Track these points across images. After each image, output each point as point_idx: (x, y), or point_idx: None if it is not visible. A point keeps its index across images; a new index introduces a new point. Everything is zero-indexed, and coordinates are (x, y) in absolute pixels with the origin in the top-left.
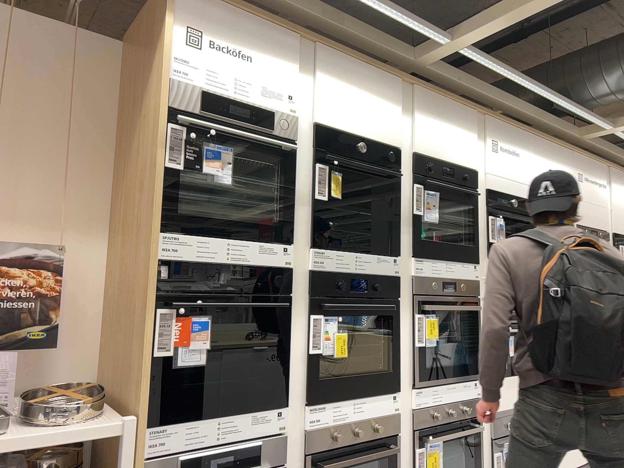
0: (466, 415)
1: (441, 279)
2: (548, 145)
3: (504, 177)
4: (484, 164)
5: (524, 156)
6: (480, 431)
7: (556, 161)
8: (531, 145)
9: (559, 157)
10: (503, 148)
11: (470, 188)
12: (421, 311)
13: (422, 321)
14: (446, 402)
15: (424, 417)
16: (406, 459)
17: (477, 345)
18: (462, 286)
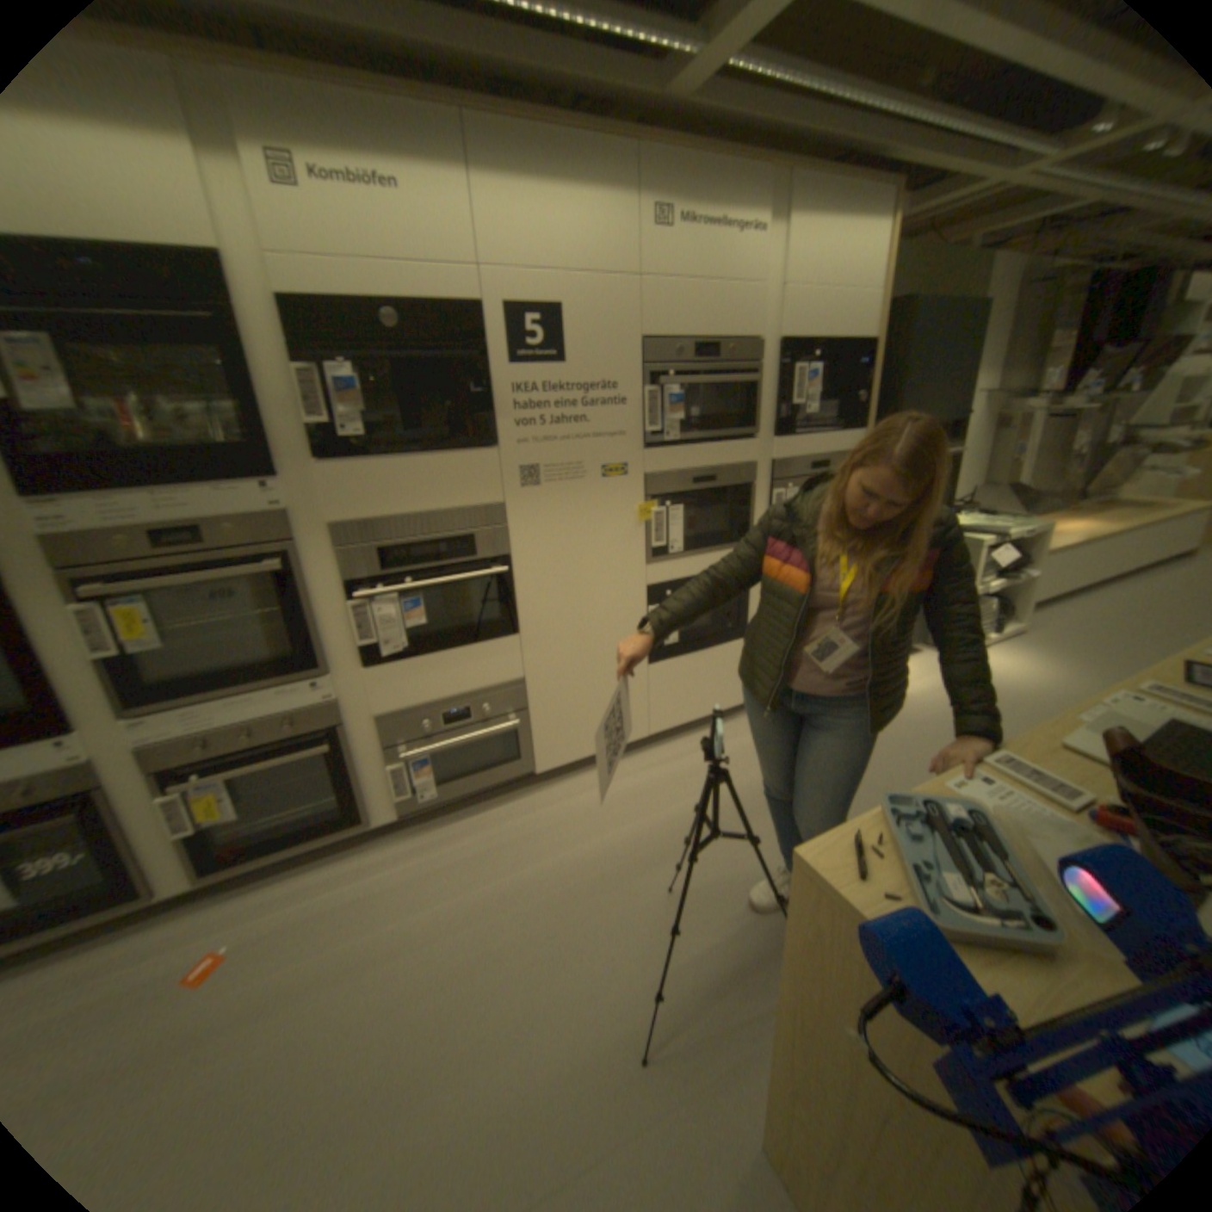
0: (284, 736)
1: (140, 529)
2: (528, 135)
3: (340, 253)
4: (251, 227)
5: (418, 179)
6: (344, 748)
7: (566, 179)
8: (450, 142)
9: (583, 163)
10: (324, 168)
11: (195, 302)
12: (82, 601)
13: (87, 618)
14: (225, 727)
15: (161, 758)
16: (138, 816)
17: (302, 628)
18: (221, 531)
